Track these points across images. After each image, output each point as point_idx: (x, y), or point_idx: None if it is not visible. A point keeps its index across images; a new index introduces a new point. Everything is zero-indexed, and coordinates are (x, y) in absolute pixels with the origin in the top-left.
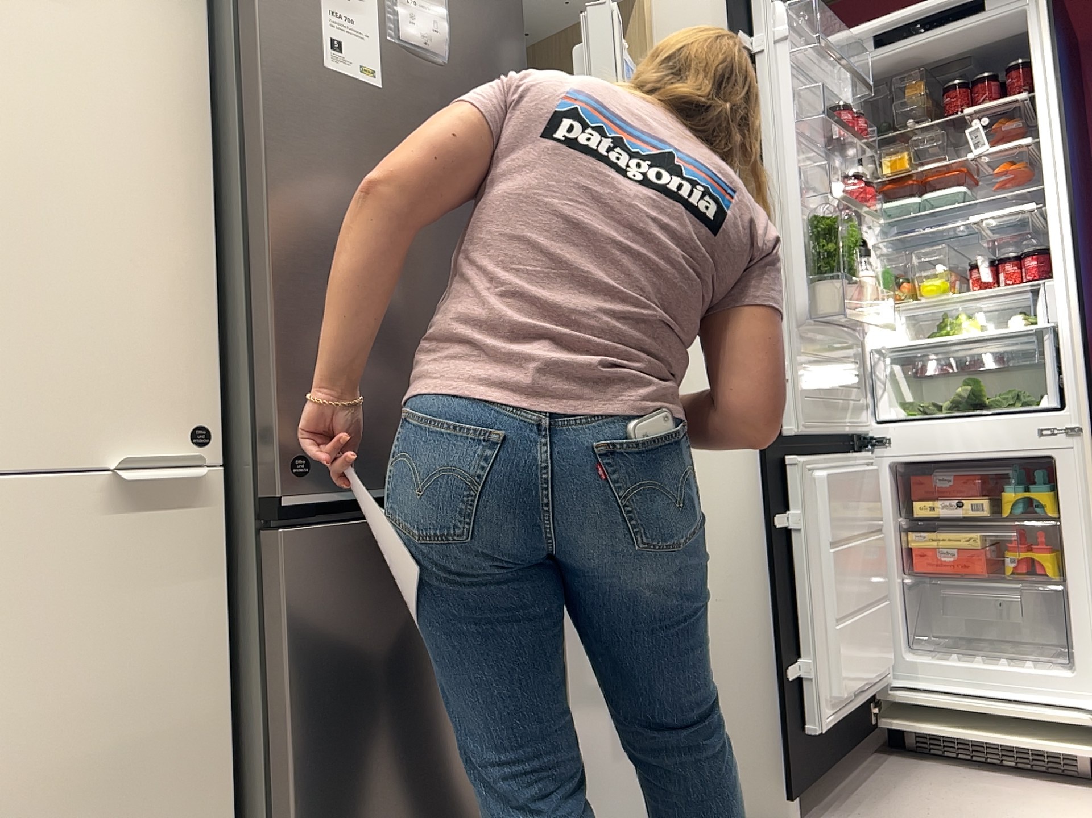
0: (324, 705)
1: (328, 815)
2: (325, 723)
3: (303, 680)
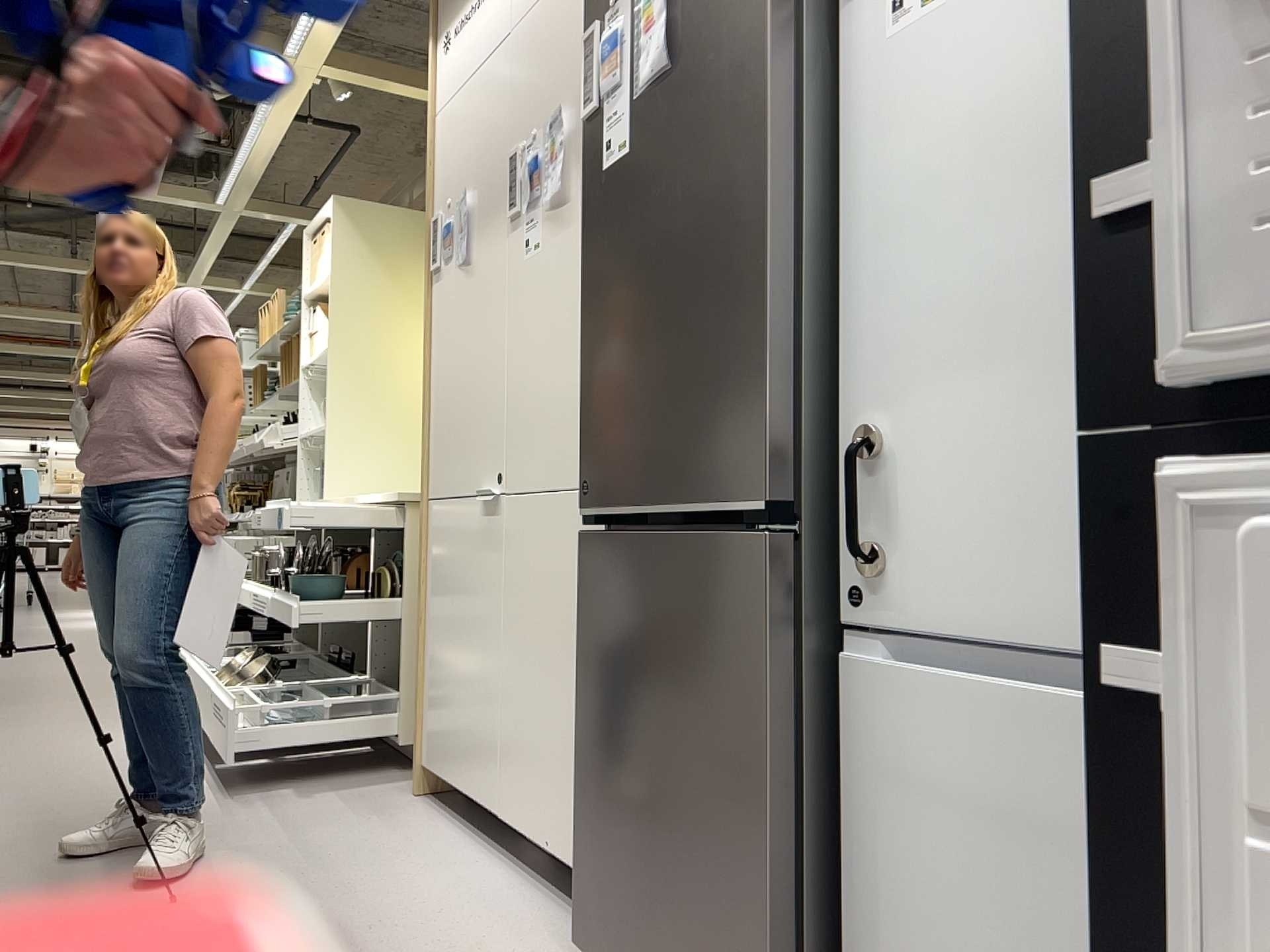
0: (590, 666)
1: (589, 746)
2: (589, 679)
3: (584, 642)
